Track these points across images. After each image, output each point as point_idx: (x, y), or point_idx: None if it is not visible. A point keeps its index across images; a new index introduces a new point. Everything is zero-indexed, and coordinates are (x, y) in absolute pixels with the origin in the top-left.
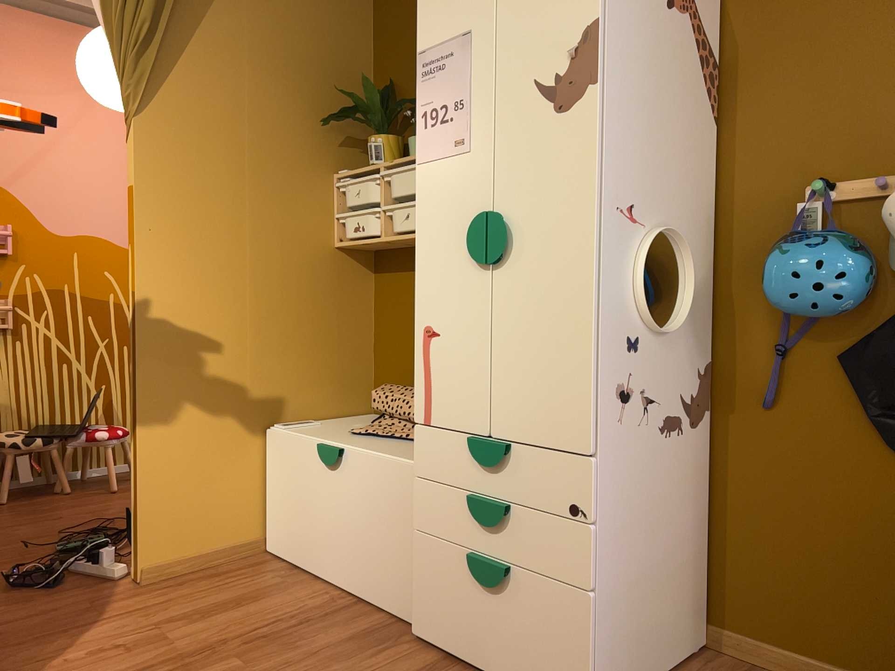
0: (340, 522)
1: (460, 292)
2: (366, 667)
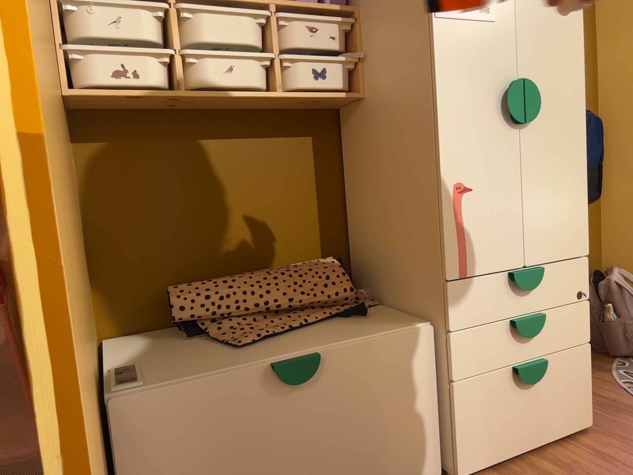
0: (318, 445)
1: (492, 149)
2: None
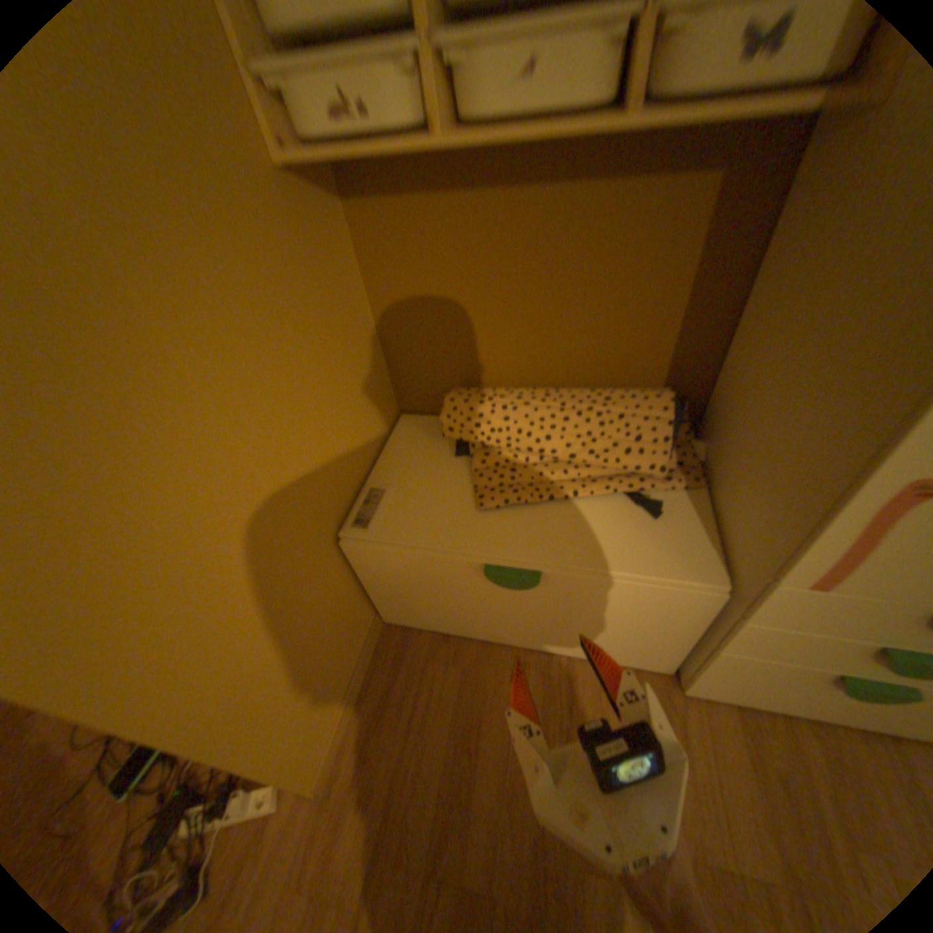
0: (532, 617)
1: None
2: (704, 777)
